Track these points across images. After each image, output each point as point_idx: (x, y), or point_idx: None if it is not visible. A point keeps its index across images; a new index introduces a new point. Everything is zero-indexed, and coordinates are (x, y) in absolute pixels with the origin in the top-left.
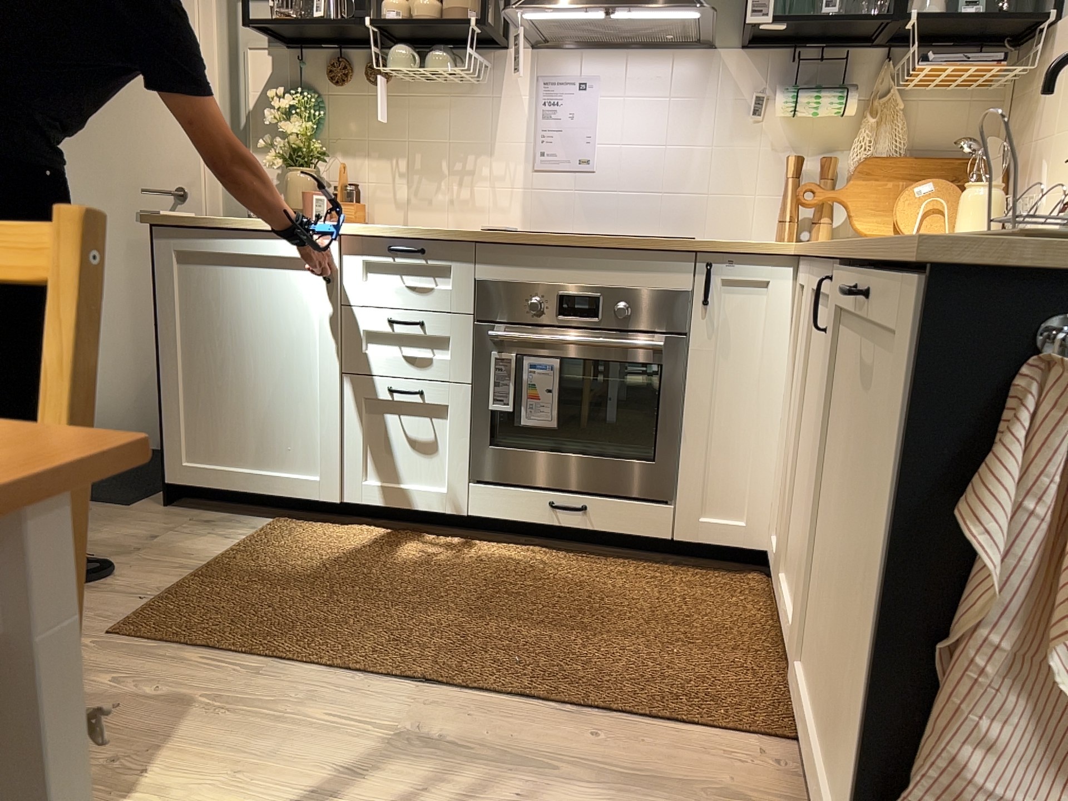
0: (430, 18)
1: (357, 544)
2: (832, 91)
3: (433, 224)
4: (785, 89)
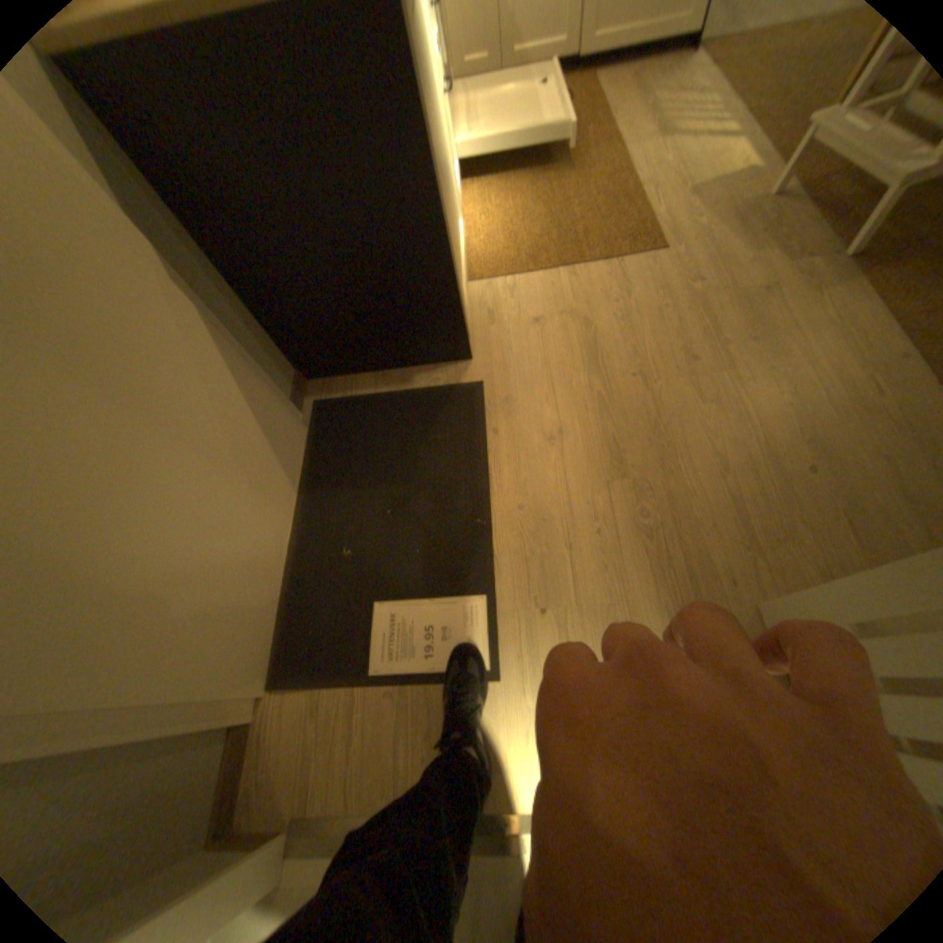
0: None
1: (492, 221)
2: None
3: None
4: None
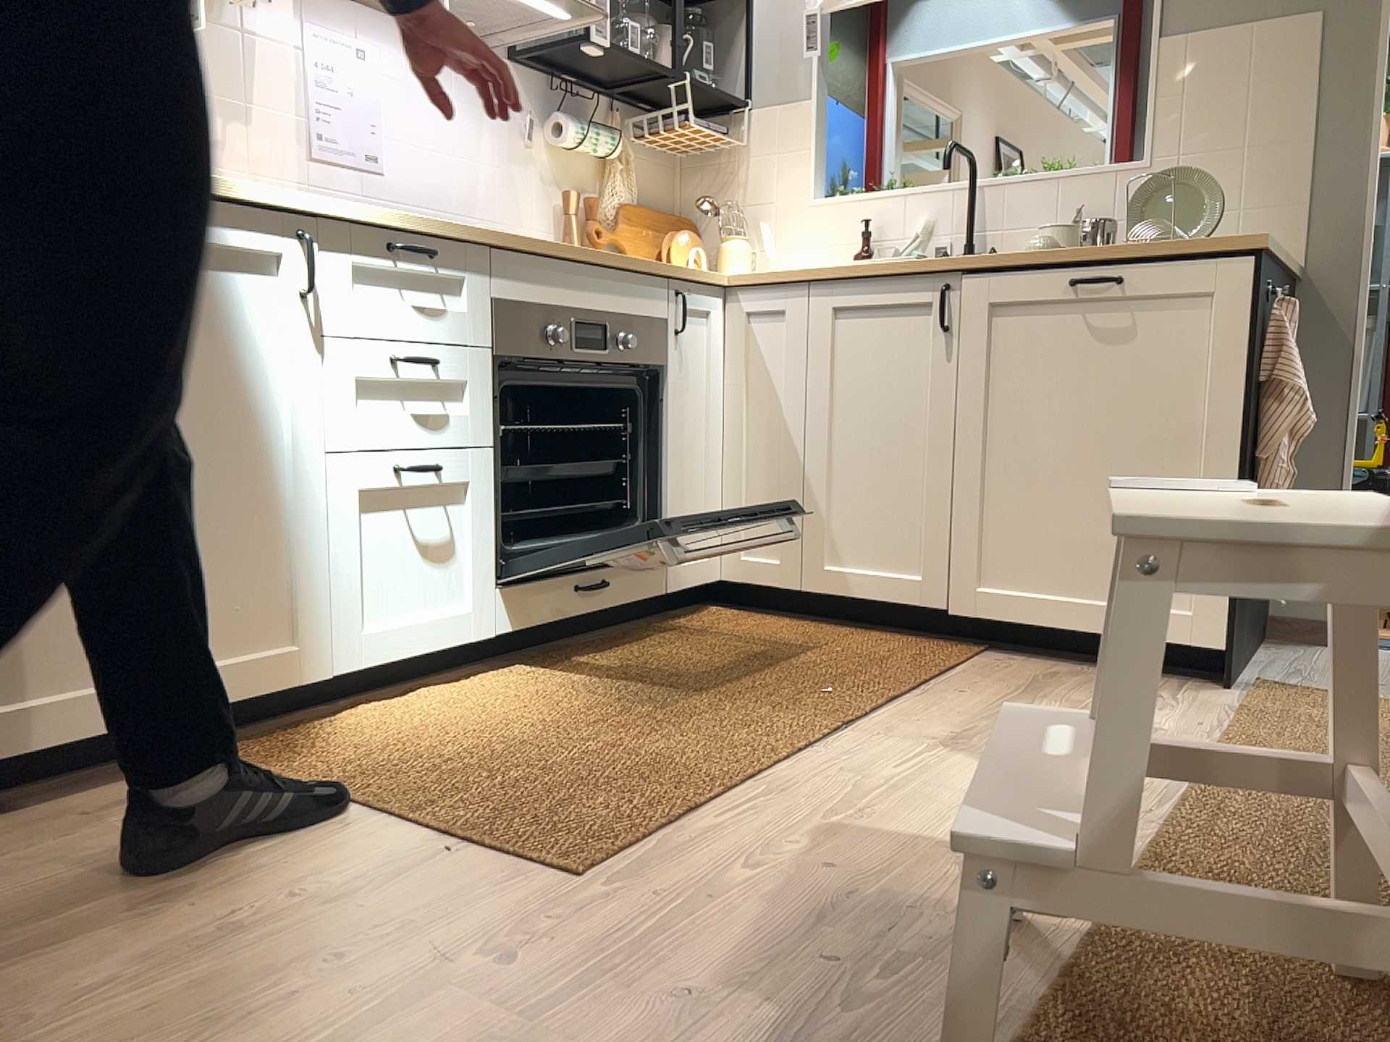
0: None
1: (424, 715)
2: (607, 130)
3: None
4: (576, 119)
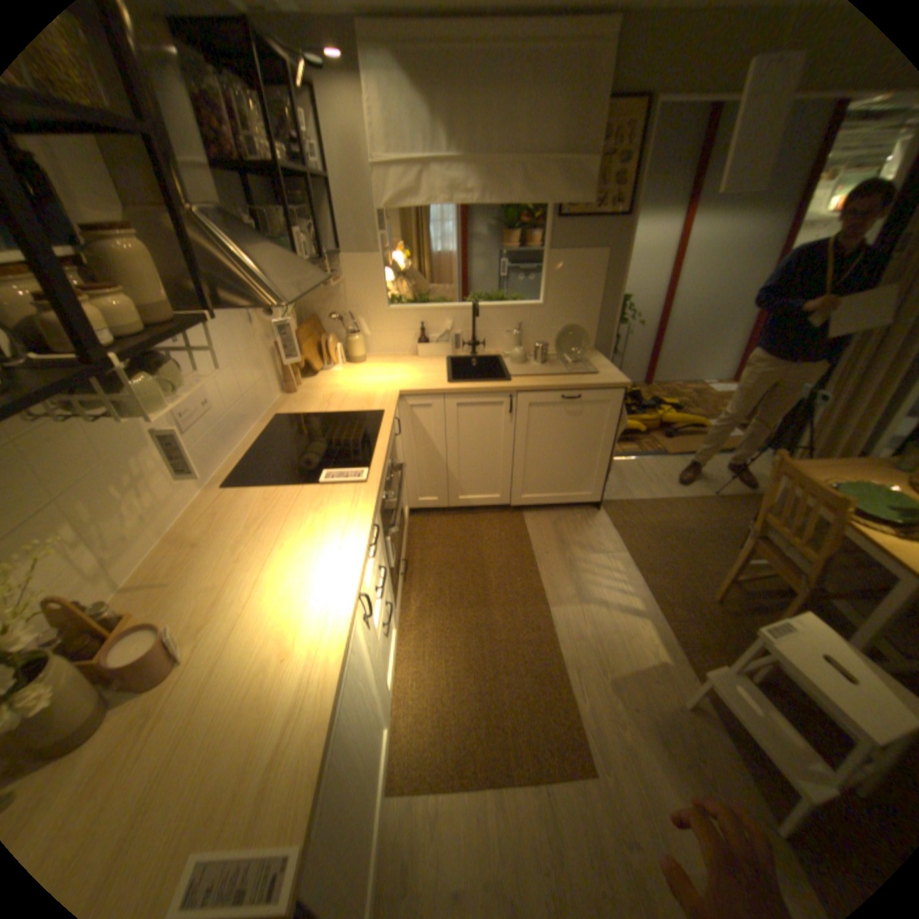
0: (153, 322)
1: (422, 697)
2: None
3: (140, 555)
4: None
